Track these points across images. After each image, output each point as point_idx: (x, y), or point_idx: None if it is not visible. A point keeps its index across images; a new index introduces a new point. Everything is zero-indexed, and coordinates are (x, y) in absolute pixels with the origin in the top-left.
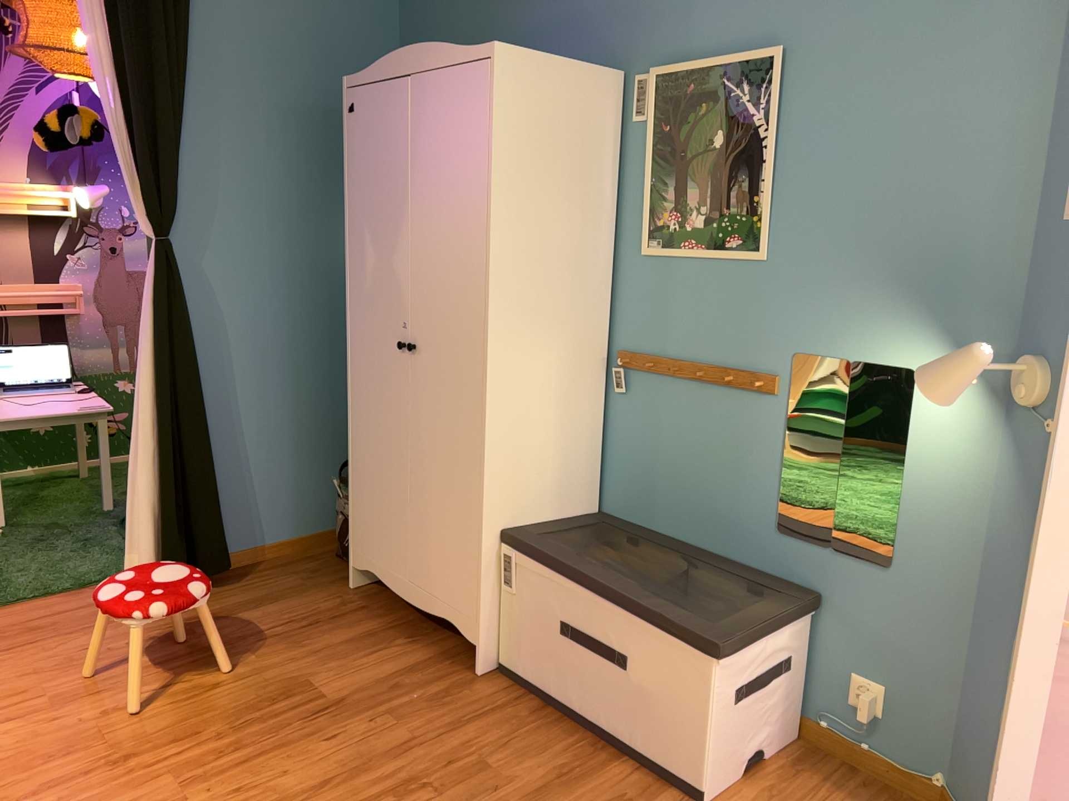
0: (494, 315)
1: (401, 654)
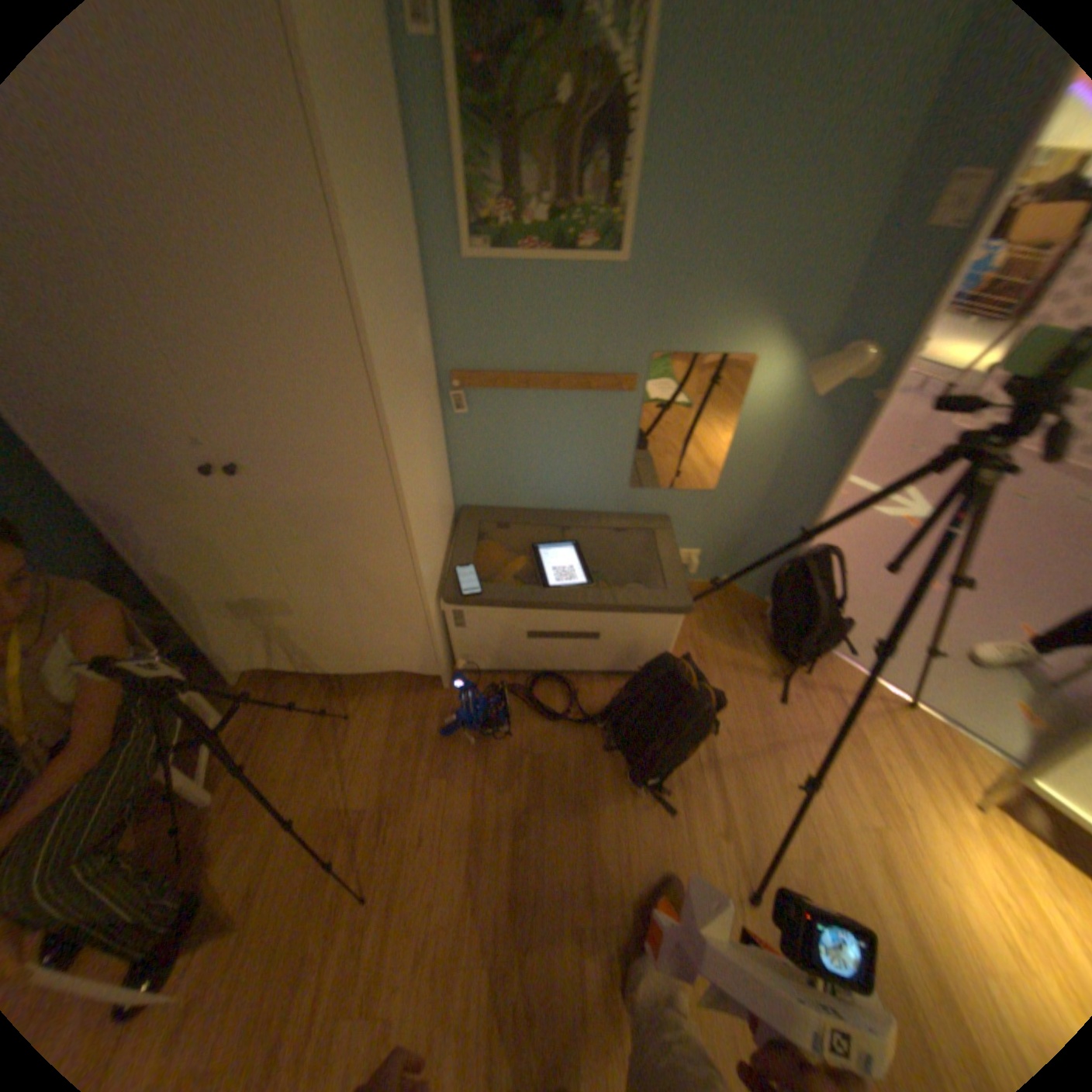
0: (390, 412)
1: (370, 716)
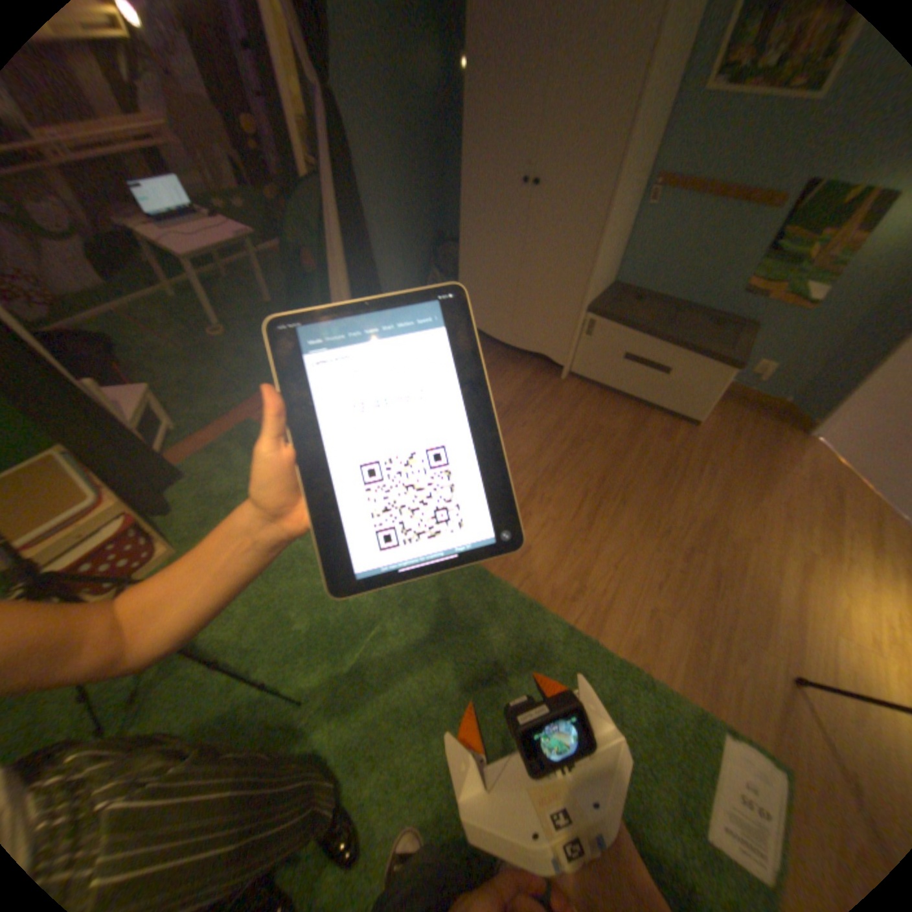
0: (628, 158)
1: (517, 373)
